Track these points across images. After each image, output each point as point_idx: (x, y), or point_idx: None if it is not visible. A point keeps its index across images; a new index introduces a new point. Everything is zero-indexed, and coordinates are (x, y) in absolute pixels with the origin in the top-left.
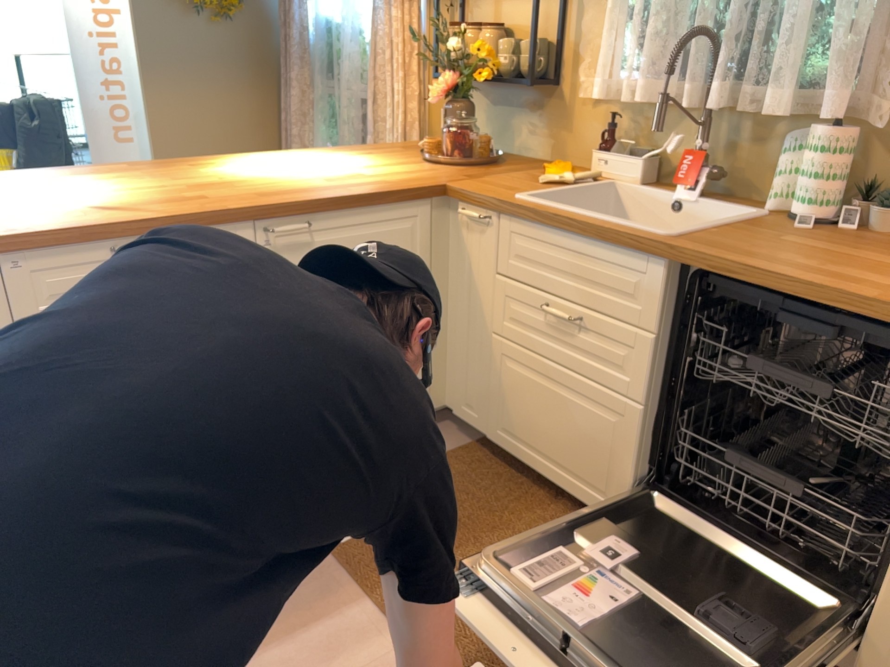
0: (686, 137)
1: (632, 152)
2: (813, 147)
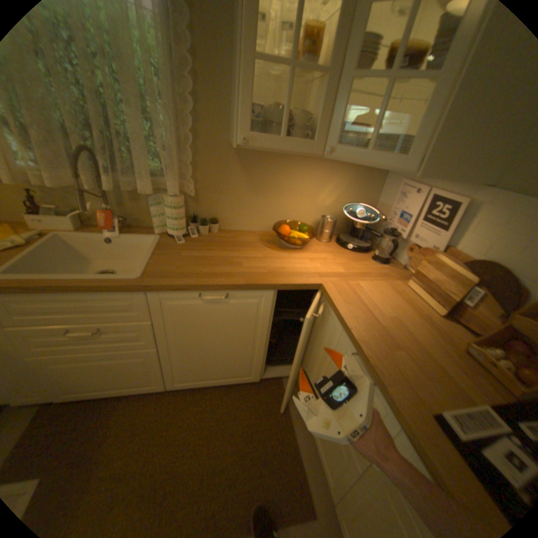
0: (90, 199)
1: (57, 211)
2: (170, 206)
